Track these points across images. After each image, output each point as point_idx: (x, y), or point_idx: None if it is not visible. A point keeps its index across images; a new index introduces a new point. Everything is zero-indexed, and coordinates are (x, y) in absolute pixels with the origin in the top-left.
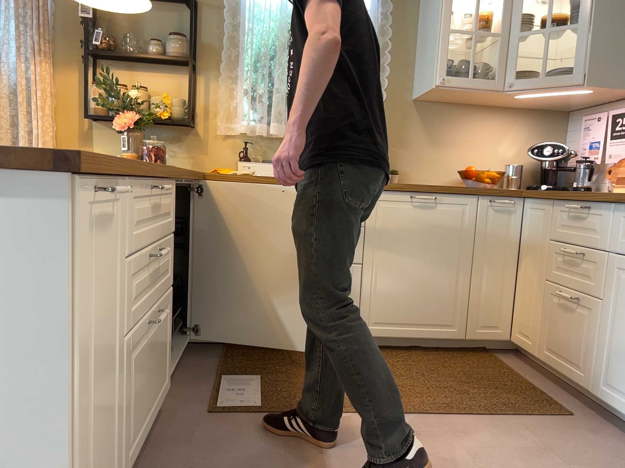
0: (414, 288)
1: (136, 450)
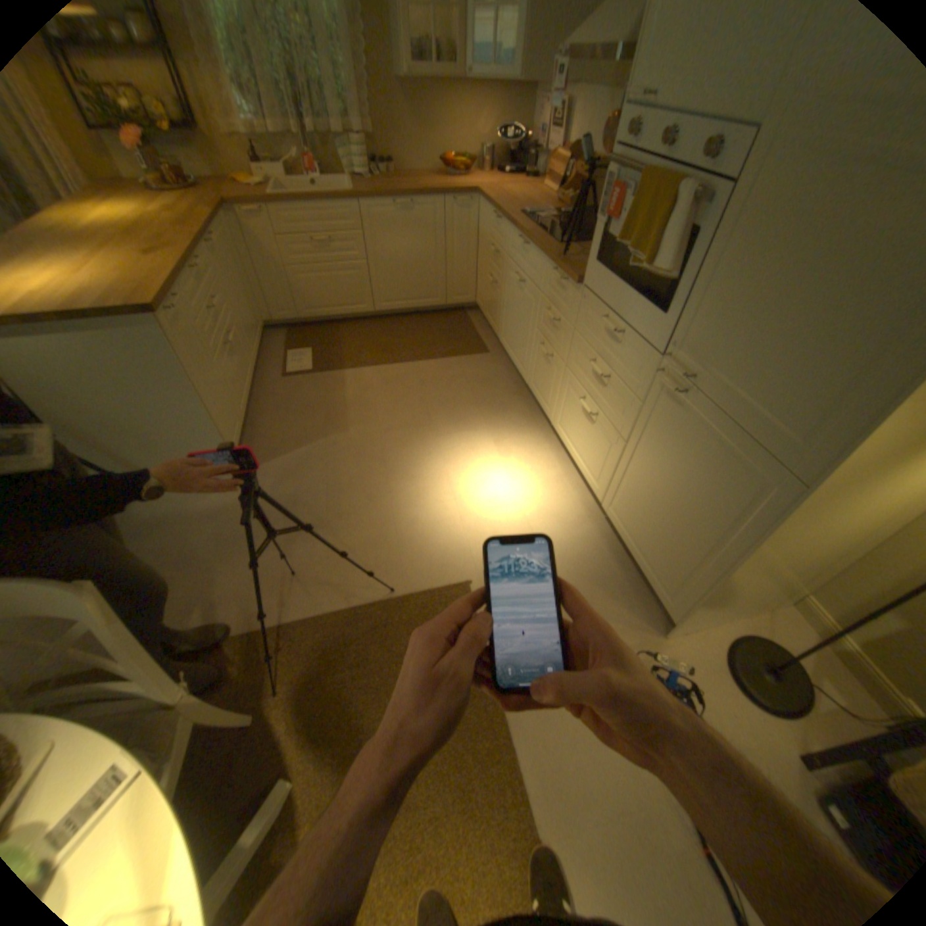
0: (406, 275)
1: (245, 404)
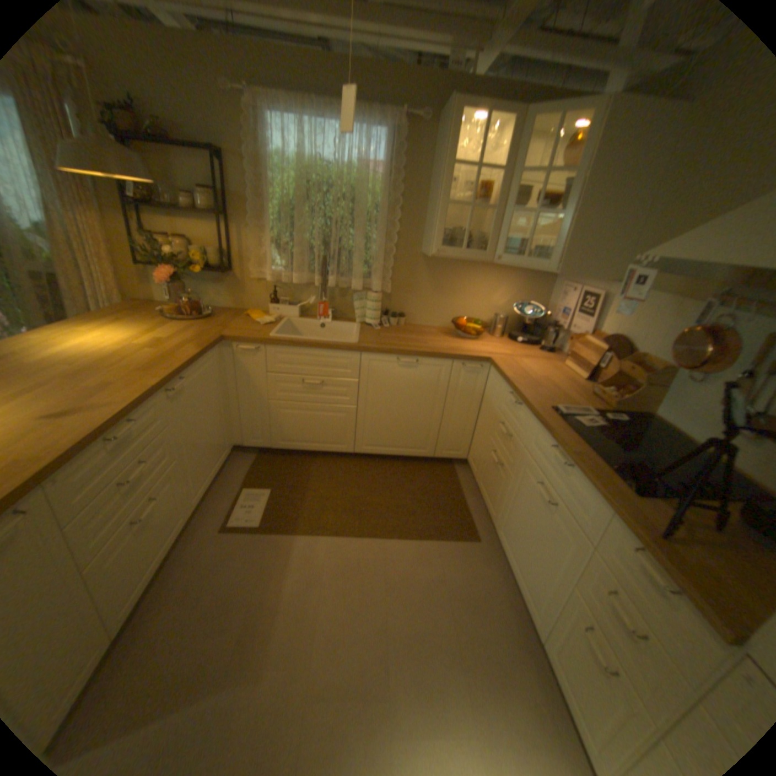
0: (396, 424)
1: (142, 592)
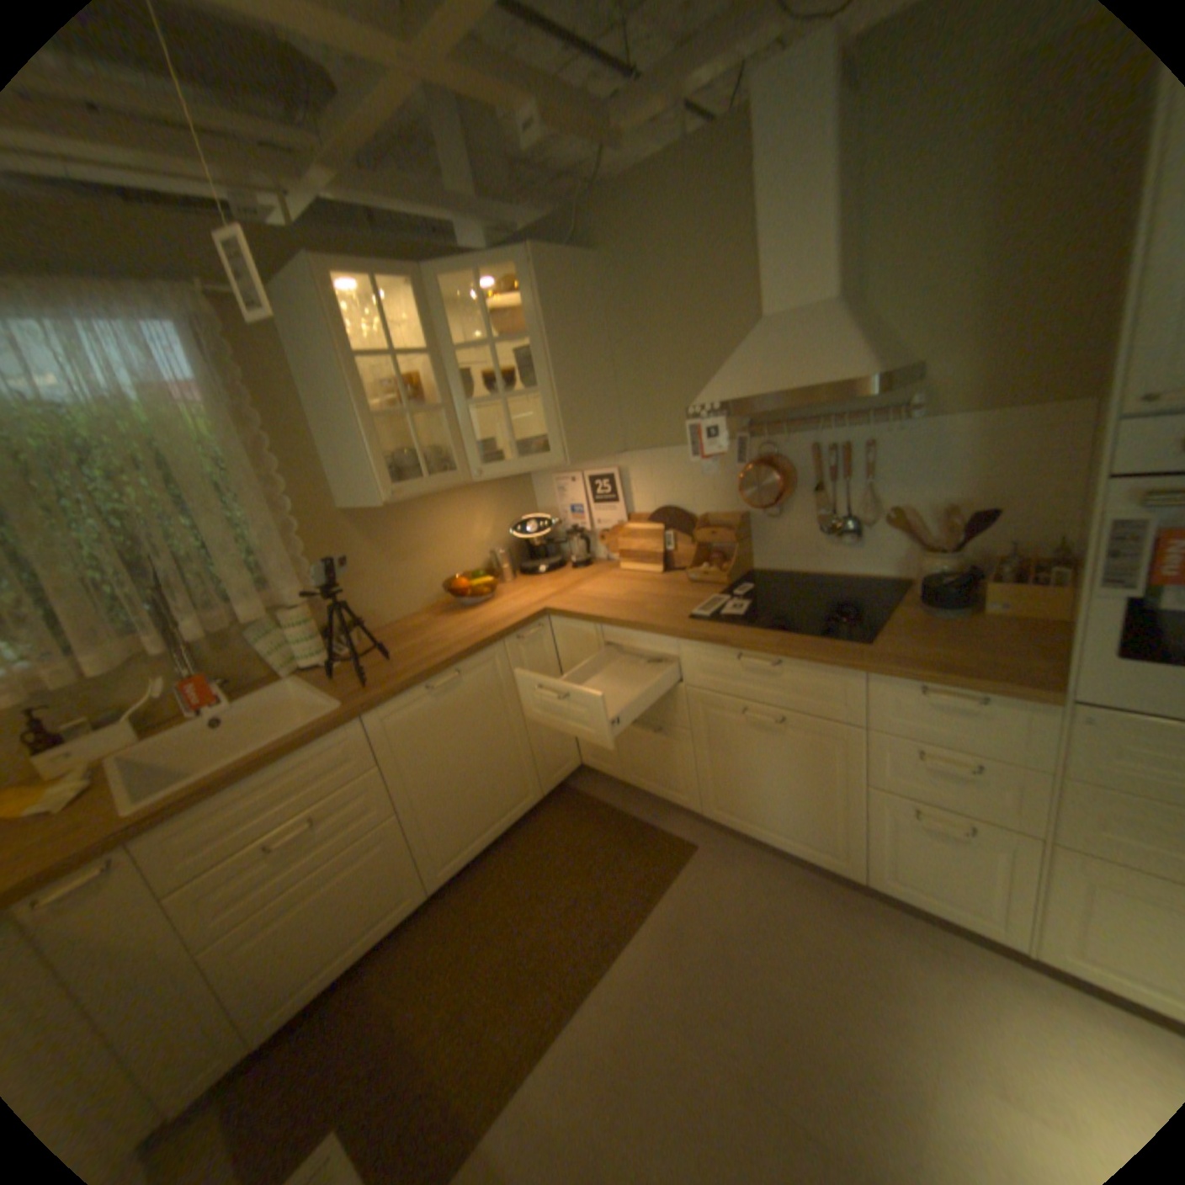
0: (472, 792)
1: None
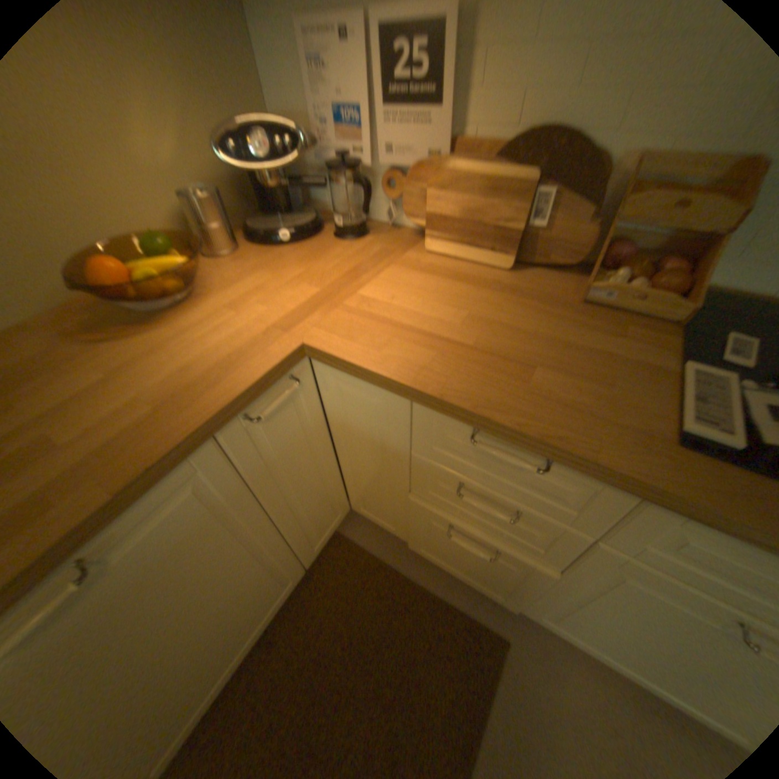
0: (192, 660)
1: None
